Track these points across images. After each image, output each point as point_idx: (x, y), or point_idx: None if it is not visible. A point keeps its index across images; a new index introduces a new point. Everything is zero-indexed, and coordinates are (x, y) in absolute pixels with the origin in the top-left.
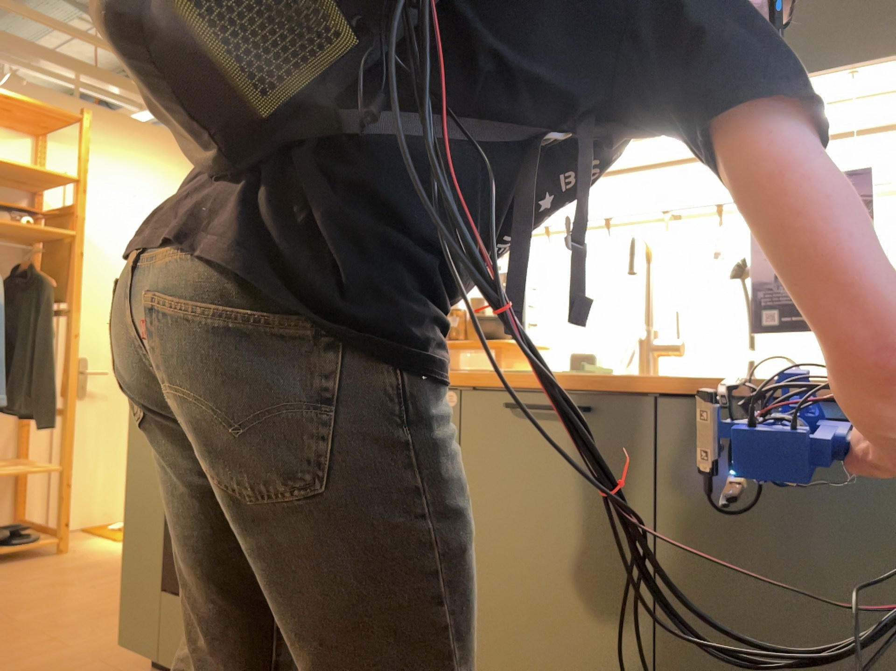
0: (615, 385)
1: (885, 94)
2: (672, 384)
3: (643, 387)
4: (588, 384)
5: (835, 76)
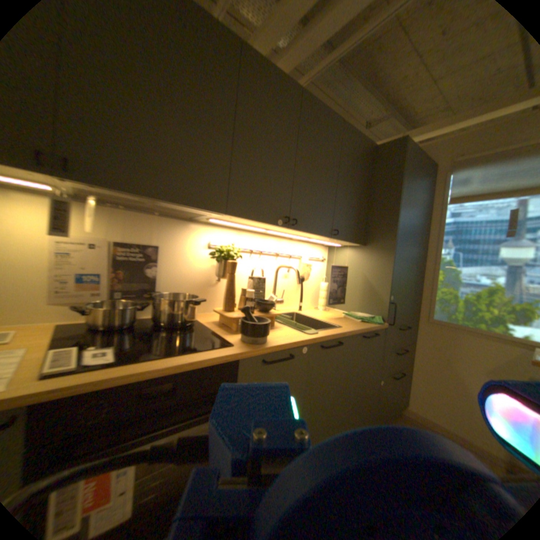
0: (345, 334)
1: (337, 243)
2: (356, 331)
3: (350, 333)
4: (340, 334)
5: (347, 241)
